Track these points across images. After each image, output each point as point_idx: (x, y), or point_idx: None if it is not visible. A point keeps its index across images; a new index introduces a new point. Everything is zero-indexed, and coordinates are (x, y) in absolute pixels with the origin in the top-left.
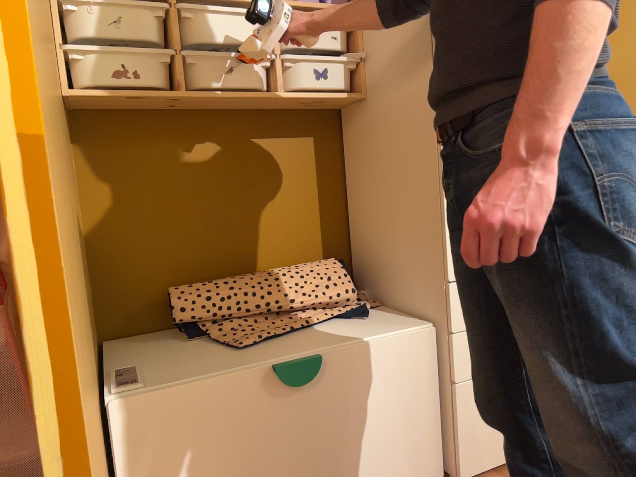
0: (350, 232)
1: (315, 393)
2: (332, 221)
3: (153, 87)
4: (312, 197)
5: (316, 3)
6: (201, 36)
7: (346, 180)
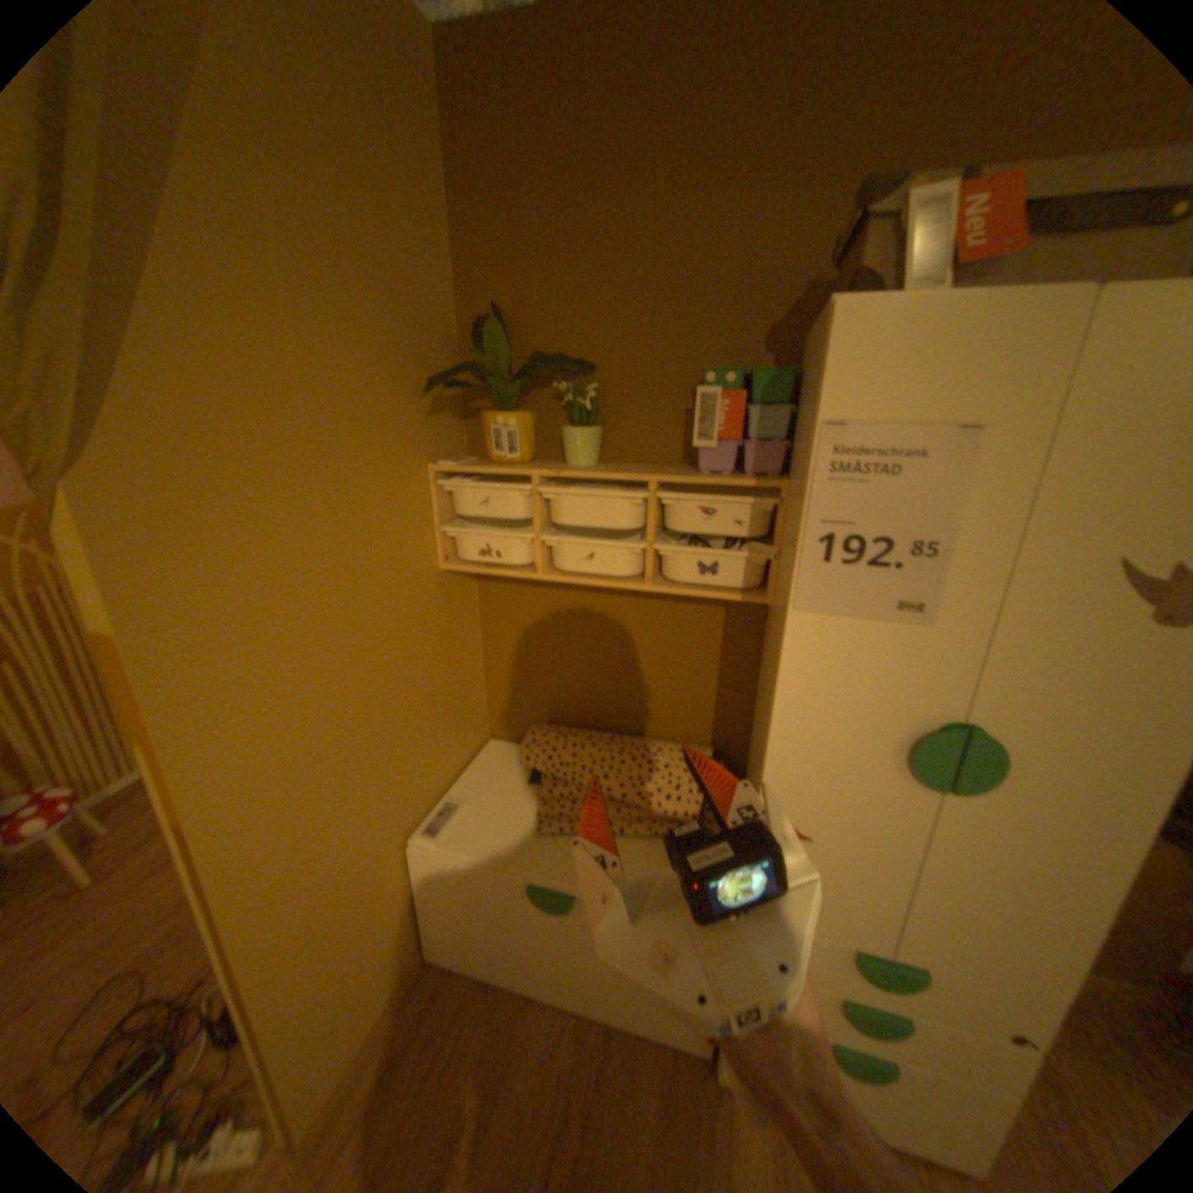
0: (751, 725)
1: (569, 920)
2: (730, 706)
3: (515, 563)
4: (709, 674)
5: (716, 477)
6: (562, 516)
7: (759, 668)
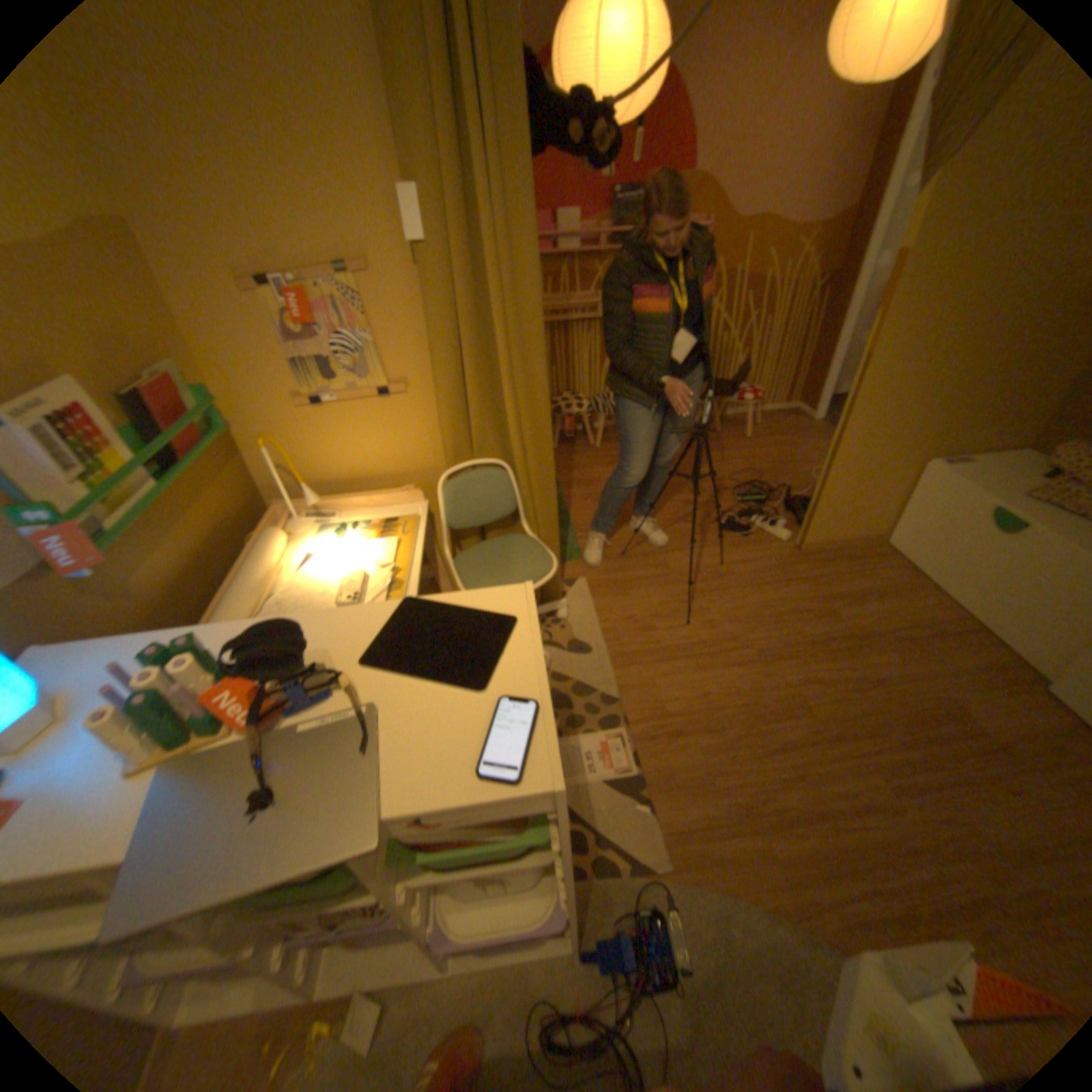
0: None
1: (1012, 542)
2: None
3: None
4: None
5: None
6: None
7: None
